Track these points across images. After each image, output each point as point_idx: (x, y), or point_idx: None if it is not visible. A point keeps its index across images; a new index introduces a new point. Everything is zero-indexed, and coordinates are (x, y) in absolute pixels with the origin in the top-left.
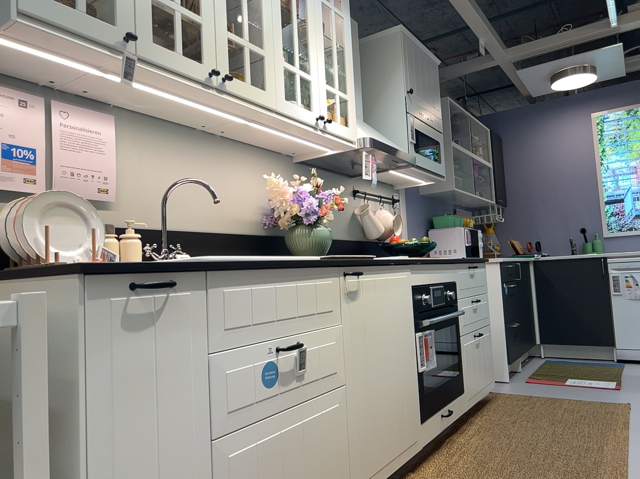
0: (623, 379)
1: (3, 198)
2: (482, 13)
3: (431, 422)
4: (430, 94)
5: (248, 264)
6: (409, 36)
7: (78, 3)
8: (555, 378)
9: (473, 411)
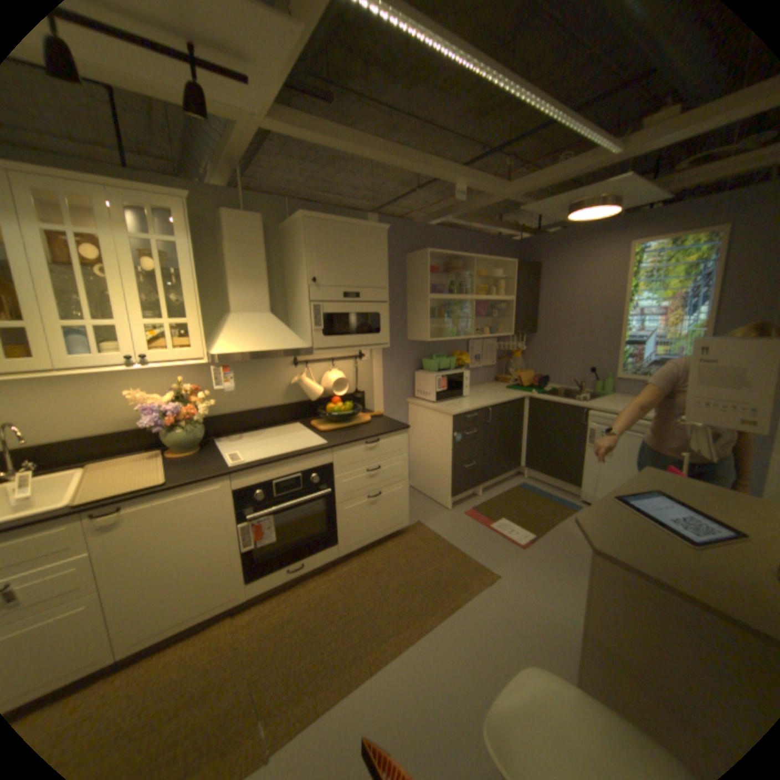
0: (549, 534)
1: None
2: (440, 160)
3: (264, 581)
4: (360, 268)
5: None
6: (319, 216)
7: None
8: (493, 515)
9: (370, 547)
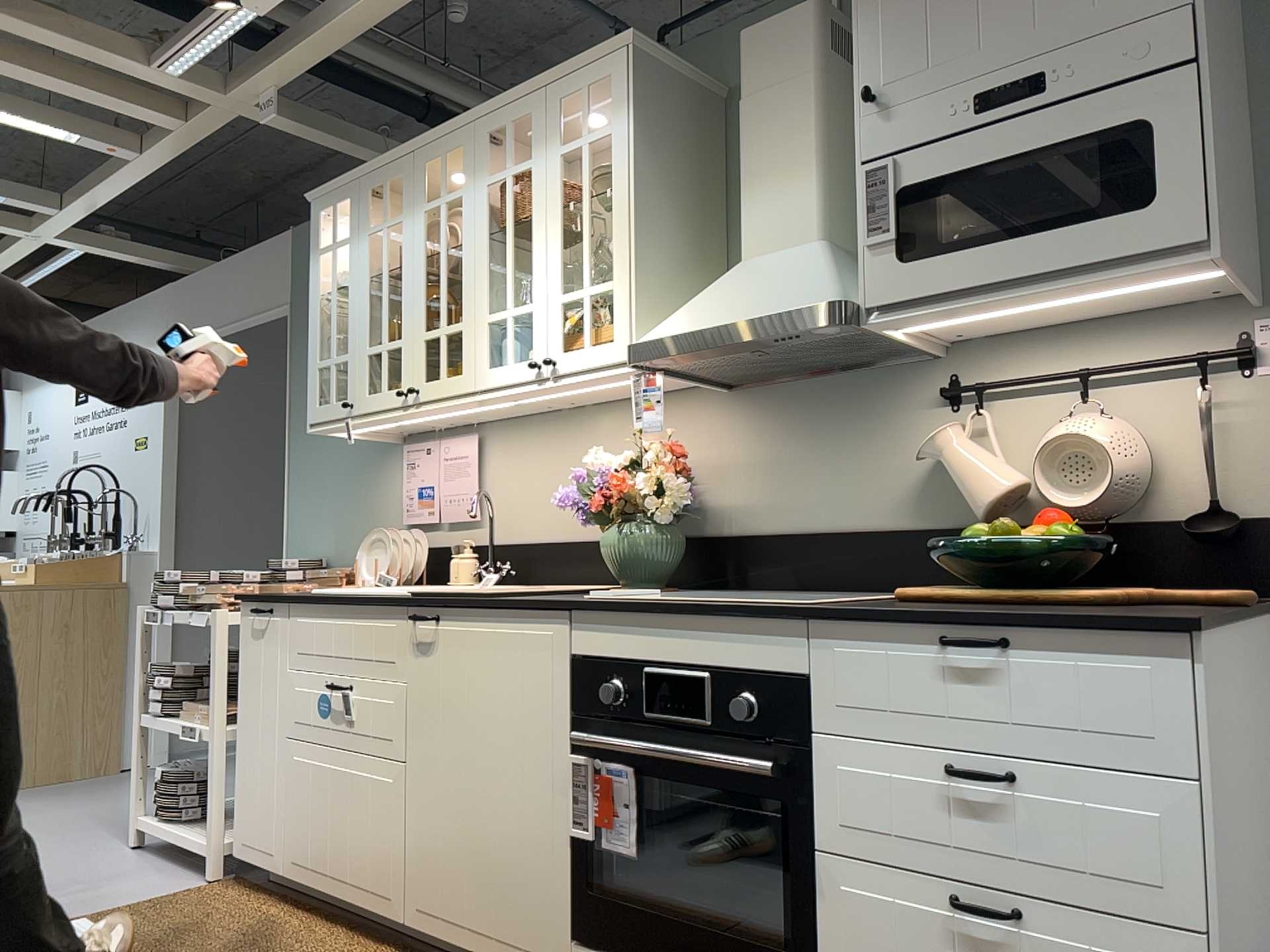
0: None
1: (423, 529)
2: None
3: None
4: None
5: (308, 598)
6: None
7: (331, 397)
8: None
9: None
